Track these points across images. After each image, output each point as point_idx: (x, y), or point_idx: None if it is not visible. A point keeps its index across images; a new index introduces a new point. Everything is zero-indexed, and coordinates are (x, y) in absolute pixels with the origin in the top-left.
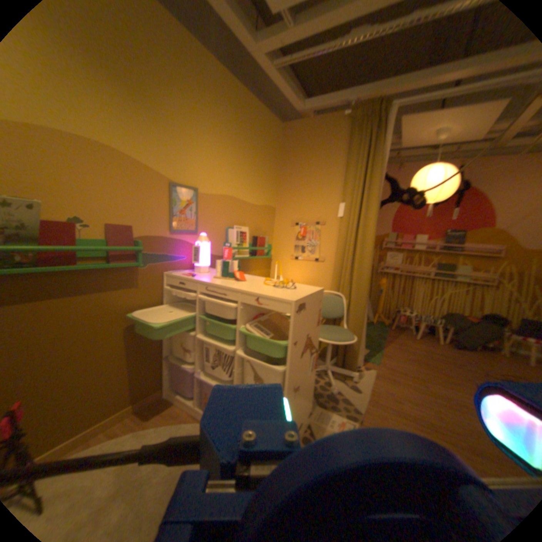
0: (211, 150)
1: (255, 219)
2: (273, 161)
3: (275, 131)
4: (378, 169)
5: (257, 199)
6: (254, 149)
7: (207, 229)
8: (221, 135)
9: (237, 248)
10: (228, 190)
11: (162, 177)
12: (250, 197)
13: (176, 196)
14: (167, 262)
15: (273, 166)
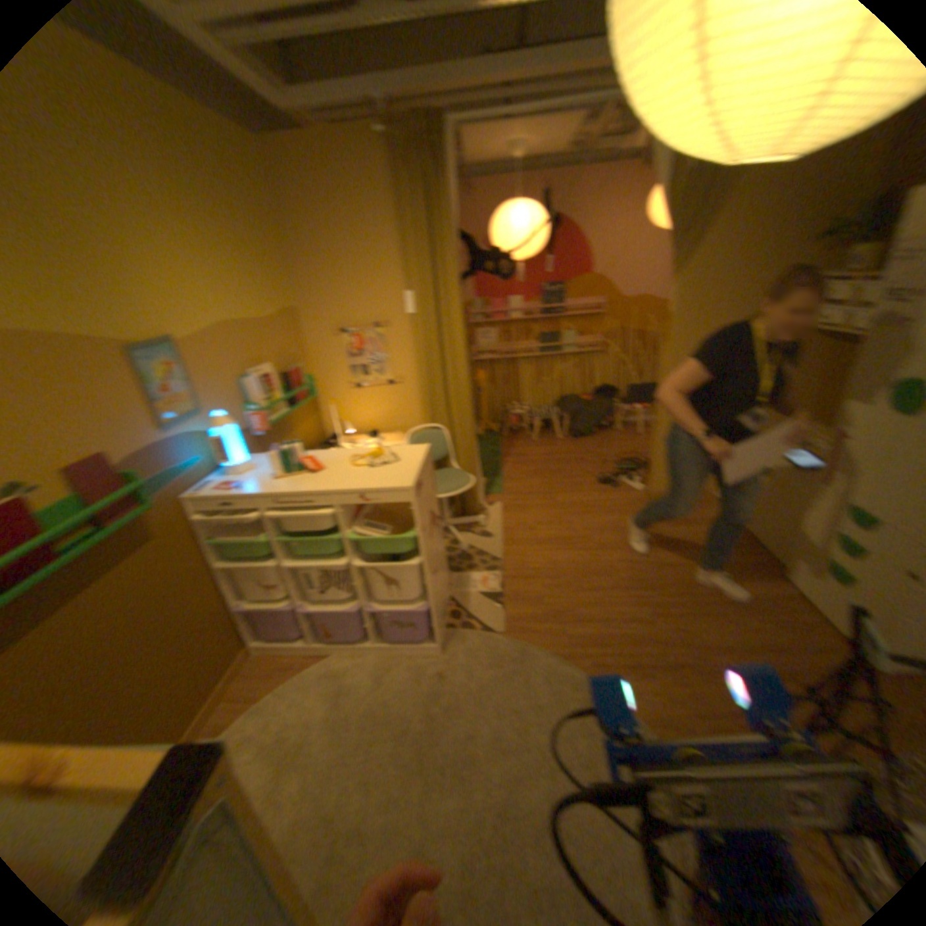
0: (156, 252)
1: (270, 343)
2: (262, 223)
3: (244, 160)
4: (445, 234)
5: (260, 307)
6: (223, 214)
7: (207, 397)
8: (160, 212)
9: (266, 407)
10: (212, 313)
11: (100, 344)
12: (250, 308)
13: (138, 367)
14: (172, 480)
15: (264, 232)
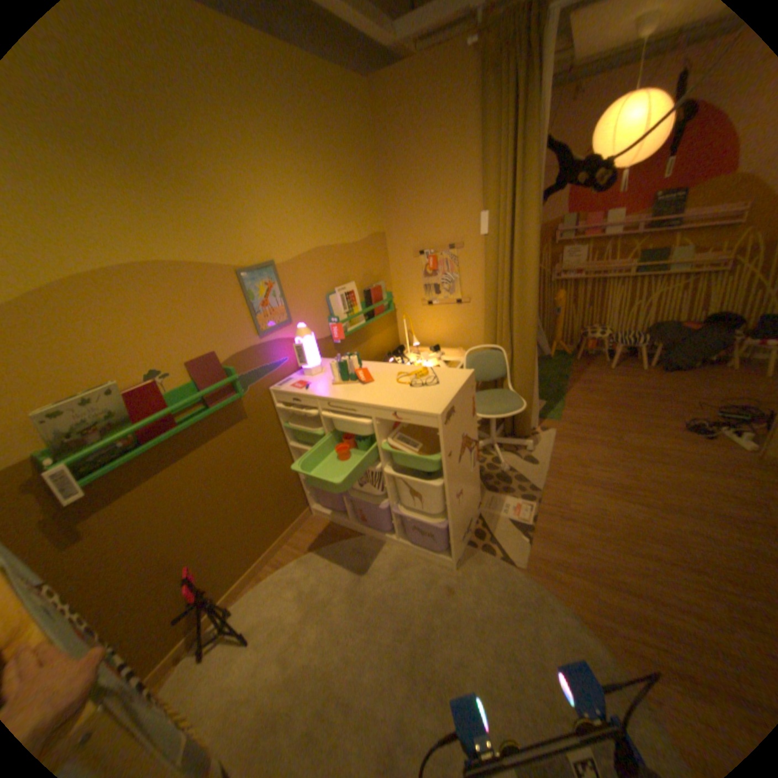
0: (271, 193)
1: (359, 264)
2: (364, 158)
3: (354, 101)
4: (533, 145)
5: (354, 233)
6: (330, 153)
7: (301, 310)
8: (277, 158)
9: (347, 320)
10: (312, 241)
11: (223, 269)
12: (345, 235)
13: (249, 287)
14: (267, 374)
15: (366, 166)
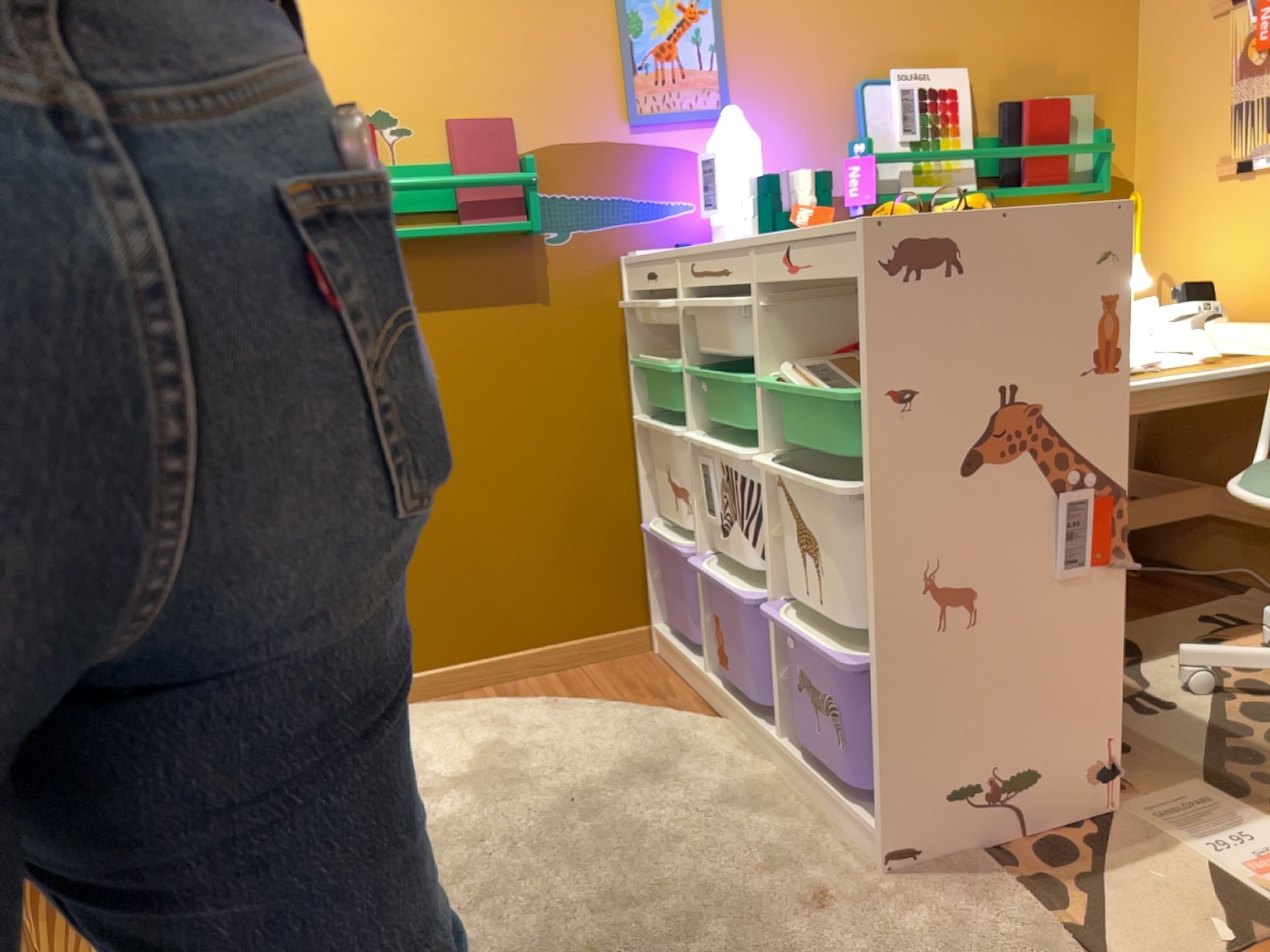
0: None
1: (1007, 30)
2: None
3: None
4: None
5: None
6: None
7: (766, 101)
8: None
9: (900, 156)
10: None
11: None
12: None
13: (635, 5)
14: (627, 223)
15: None
